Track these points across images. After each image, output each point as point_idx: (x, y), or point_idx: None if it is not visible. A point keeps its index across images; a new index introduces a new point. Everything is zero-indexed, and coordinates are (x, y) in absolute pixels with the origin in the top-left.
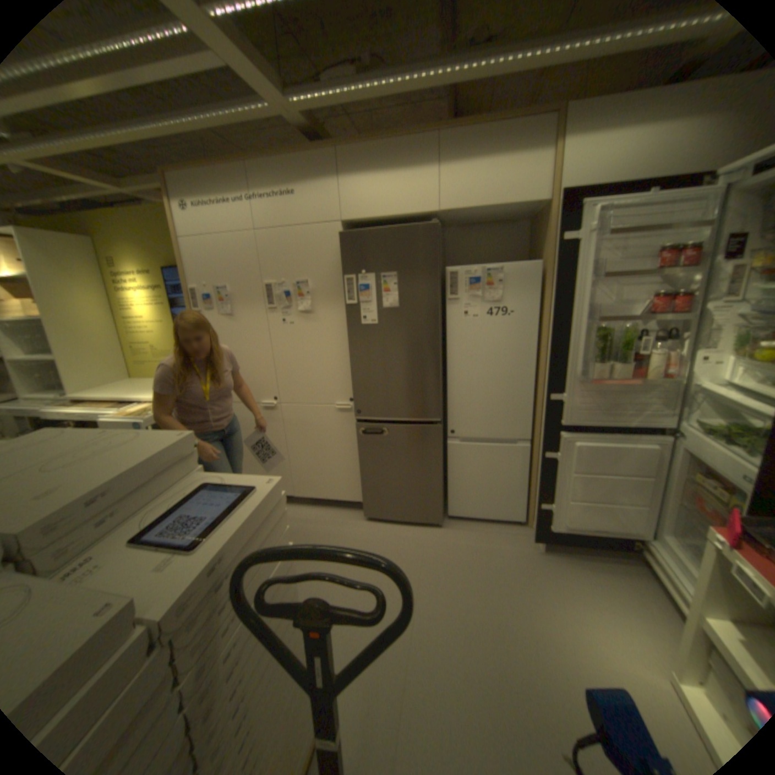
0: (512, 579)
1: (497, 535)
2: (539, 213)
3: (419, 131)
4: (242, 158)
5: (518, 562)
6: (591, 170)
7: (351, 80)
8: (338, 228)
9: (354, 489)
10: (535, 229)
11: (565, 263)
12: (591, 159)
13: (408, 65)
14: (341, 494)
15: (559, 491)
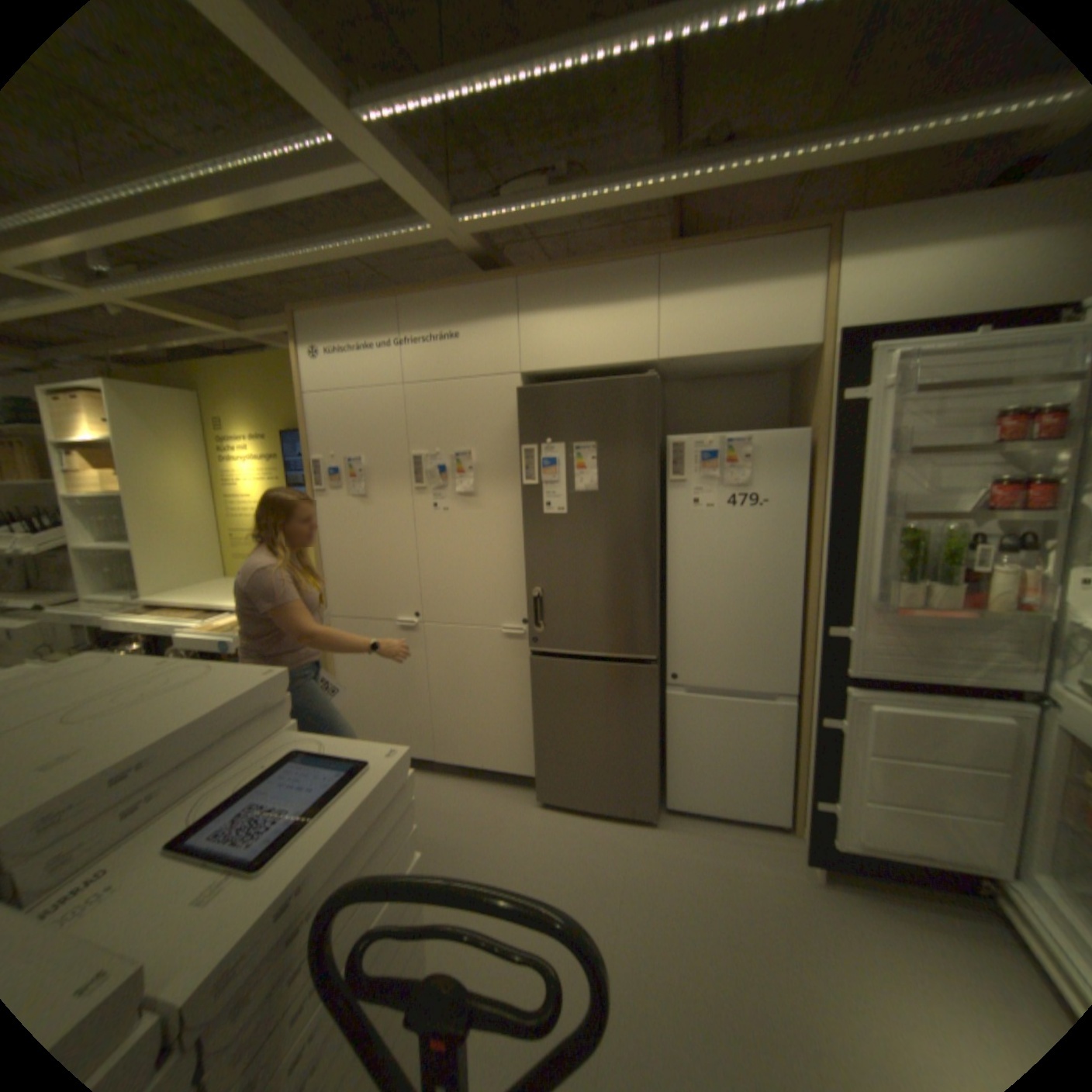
0: (773, 928)
1: (746, 848)
2: (805, 362)
3: (633, 255)
4: (395, 293)
5: (781, 899)
6: (882, 302)
7: (542, 194)
8: (517, 382)
9: (525, 757)
10: (799, 384)
11: (848, 433)
12: (882, 288)
13: (618, 173)
14: (504, 762)
15: (847, 784)
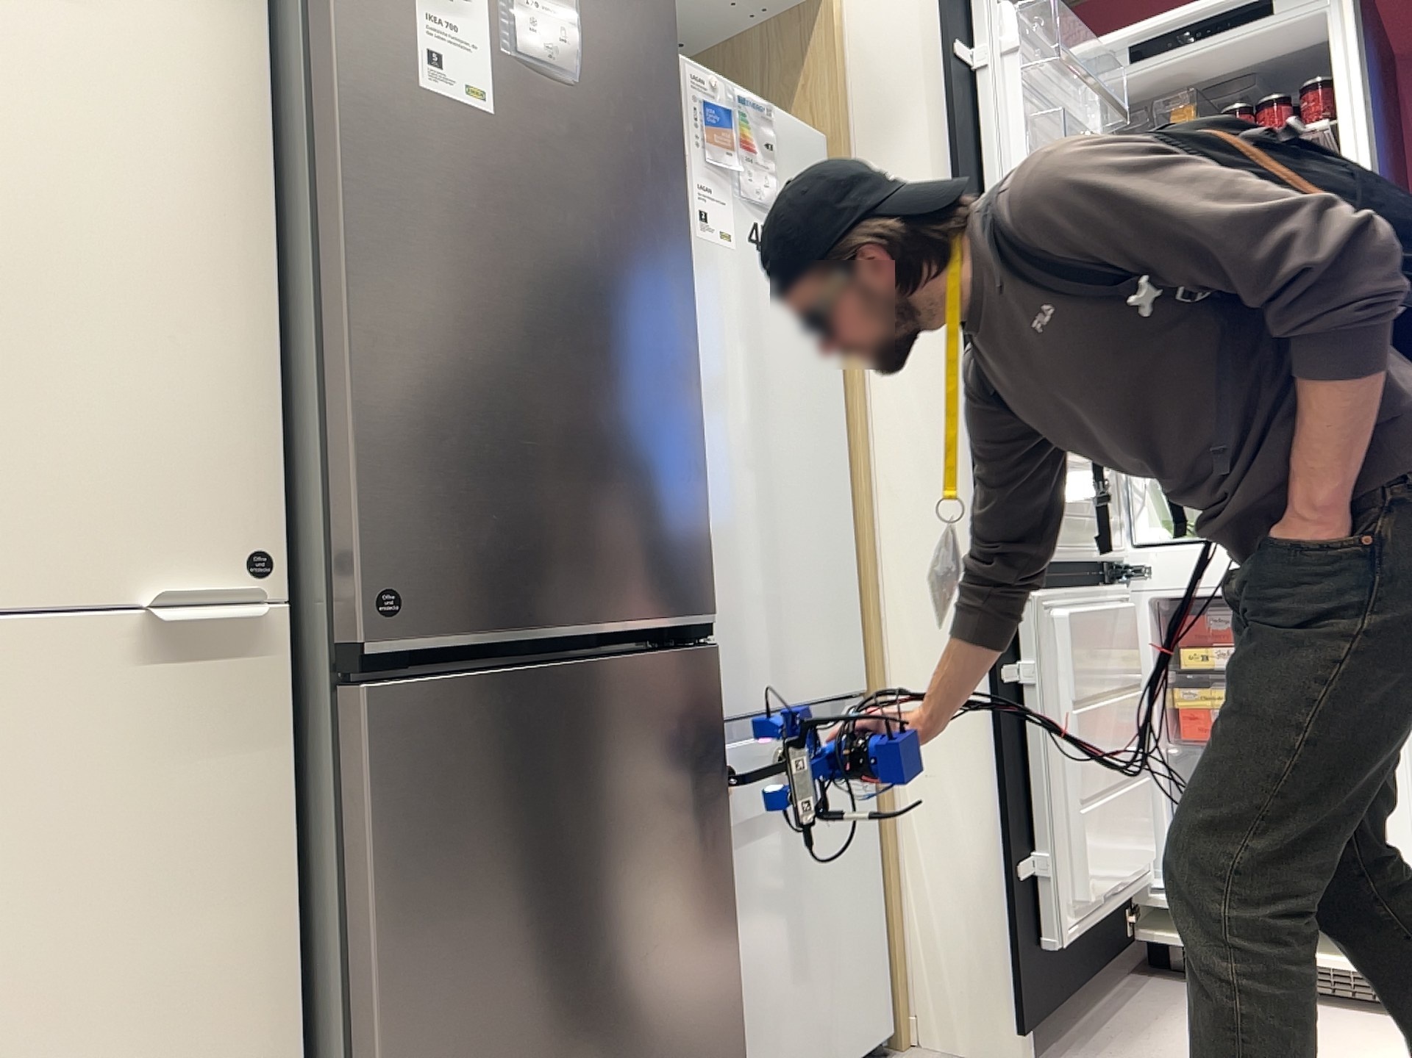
0: None
1: None
2: (705, 53)
3: None
4: None
5: None
6: None
7: None
8: None
9: None
10: None
11: (964, 112)
12: None
13: None
14: None
15: (1051, 784)
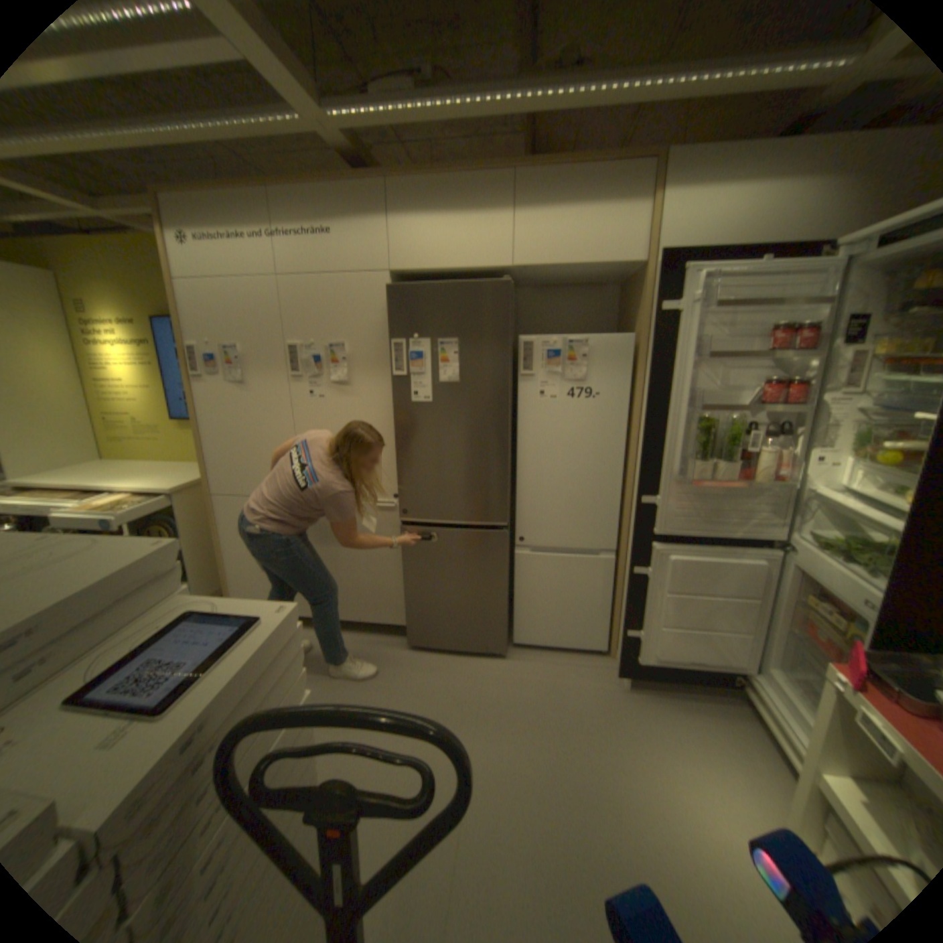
0: (591, 724)
1: (572, 668)
2: (632, 277)
3: (491, 166)
4: (264, 183)
5: (597, 702)
6: (694, 229)
7: (408, 96)
8: (385, 280)
9: (396, 609)
10: (626, 296)
11: (662, 338)
12: (694, 216)
13: (479, 85)
14: (379, 615)
15: (648, 614)
